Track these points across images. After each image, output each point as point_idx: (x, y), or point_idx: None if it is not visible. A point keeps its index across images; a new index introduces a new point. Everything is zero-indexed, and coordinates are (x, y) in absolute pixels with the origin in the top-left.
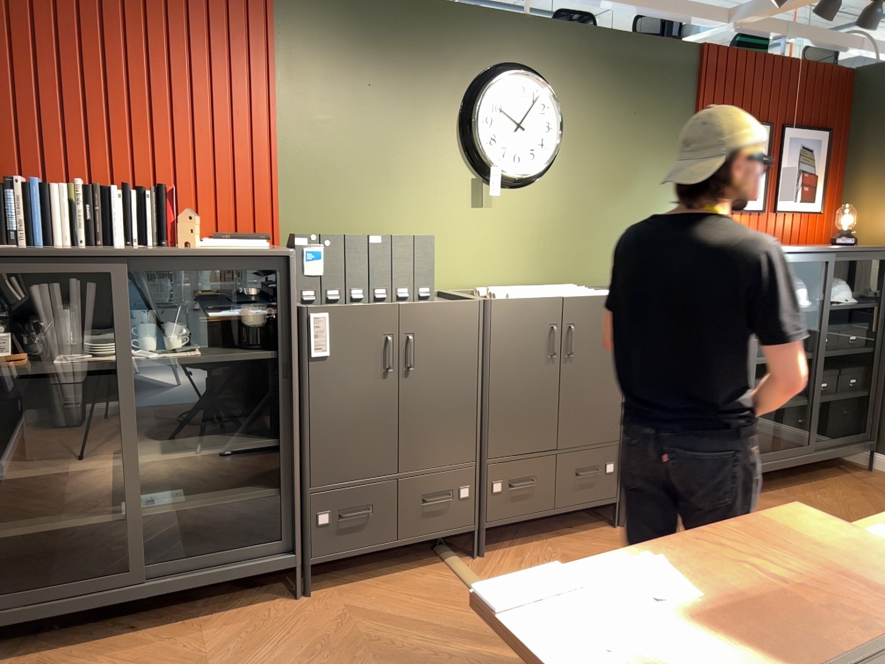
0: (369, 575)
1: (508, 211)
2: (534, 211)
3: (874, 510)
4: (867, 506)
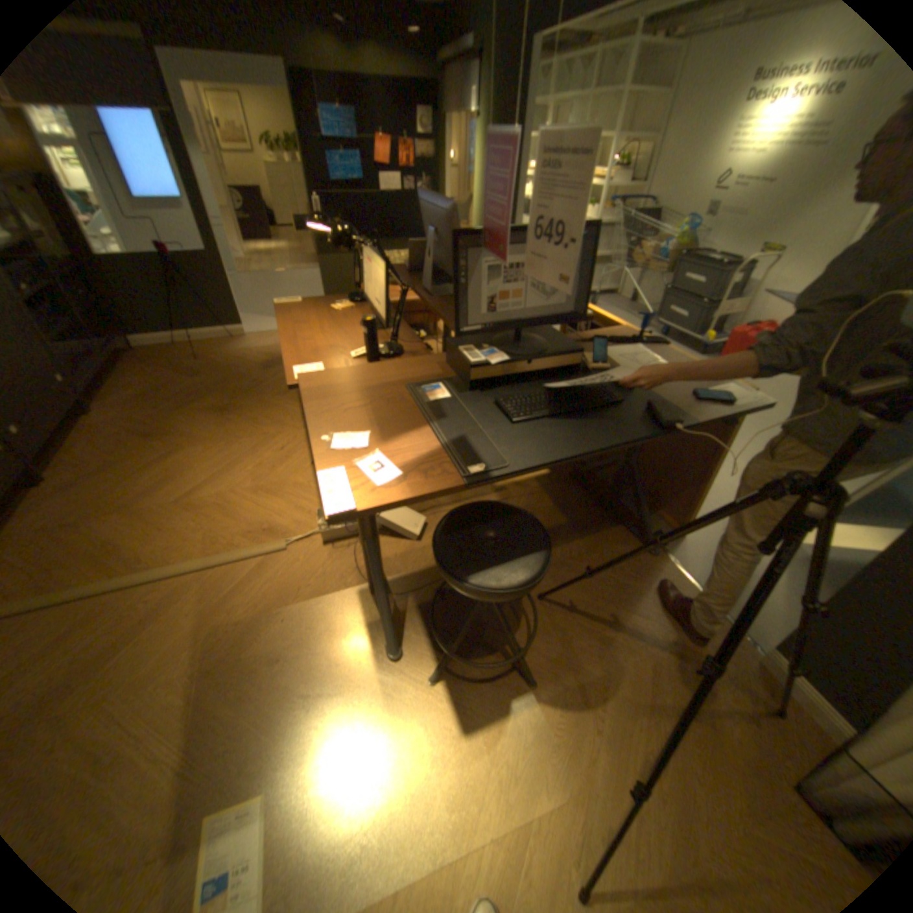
0: None
1: None
2: None
3: (165, 371)
4: (159, 371)
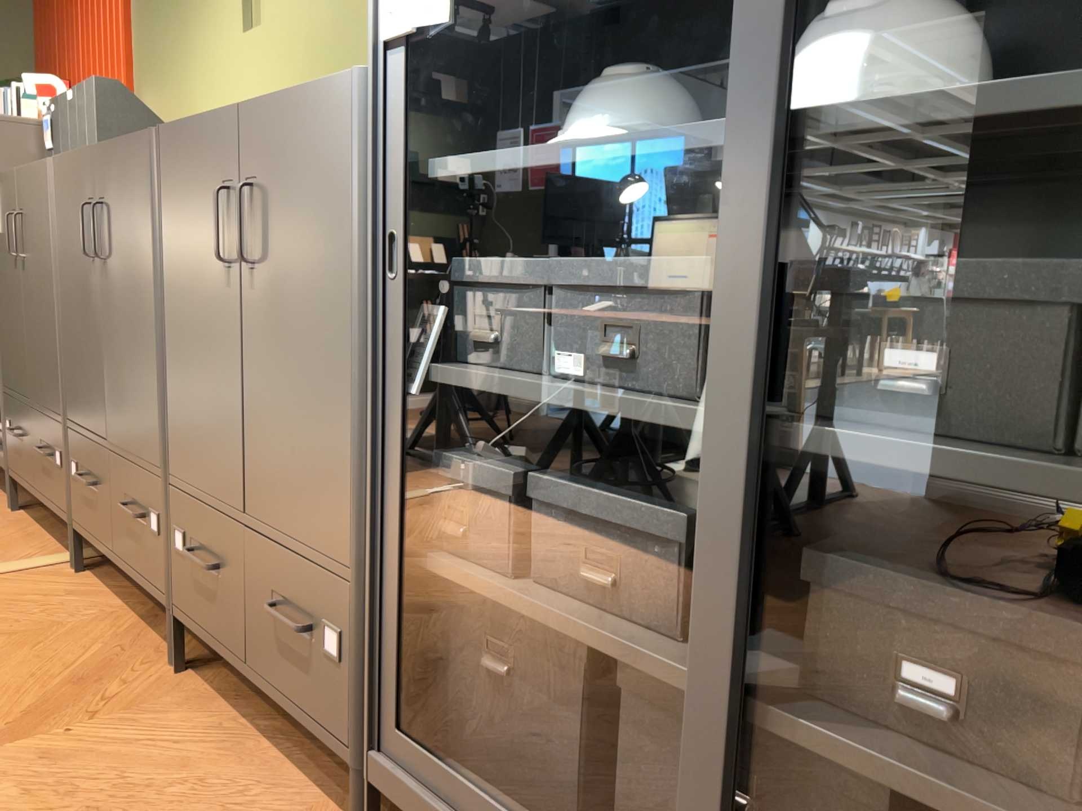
0: (52, 528)
1: (275, 27)
2: (302, 16)
3: None
4: None
